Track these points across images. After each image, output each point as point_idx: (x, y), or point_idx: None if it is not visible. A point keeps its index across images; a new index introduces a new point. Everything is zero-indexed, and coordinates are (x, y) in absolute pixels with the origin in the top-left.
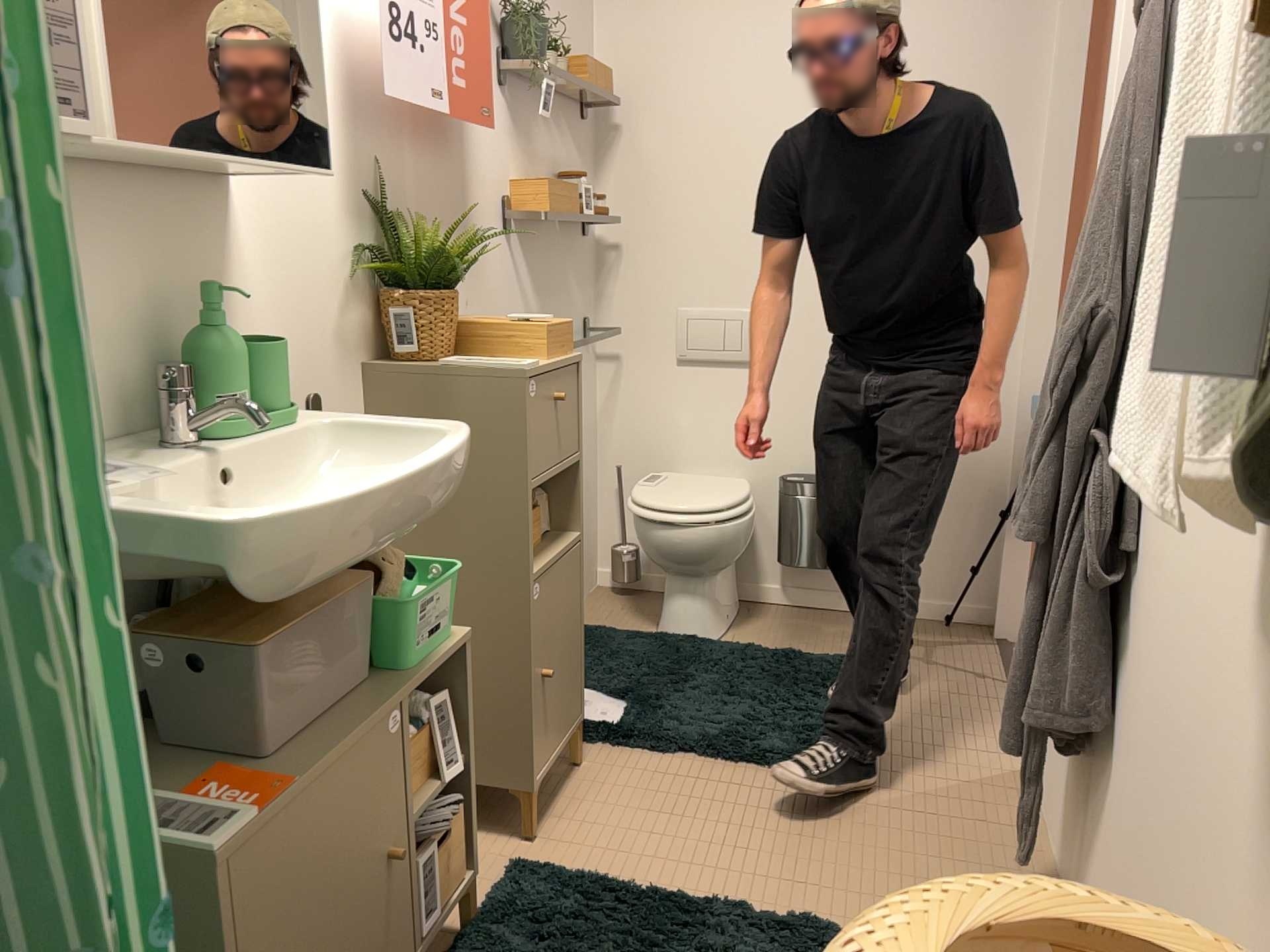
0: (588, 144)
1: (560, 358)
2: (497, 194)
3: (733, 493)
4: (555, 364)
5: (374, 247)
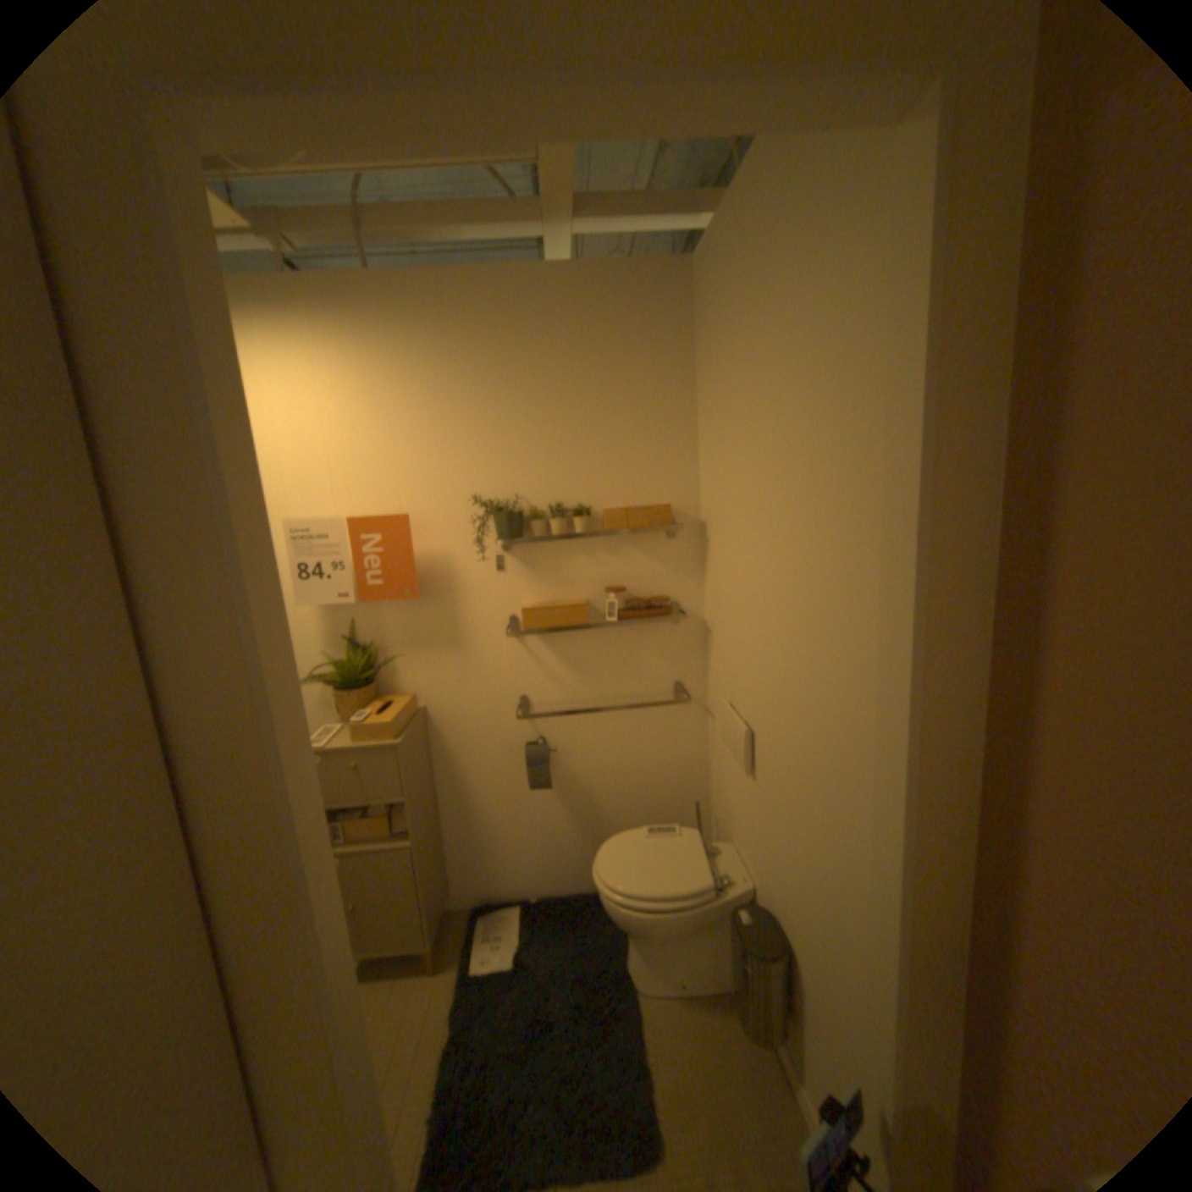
0: (680, 544)
1: (363, 742)
2: (494, 610)
3: (662, 884)
4: (349, 747)
5: (335, 659)
